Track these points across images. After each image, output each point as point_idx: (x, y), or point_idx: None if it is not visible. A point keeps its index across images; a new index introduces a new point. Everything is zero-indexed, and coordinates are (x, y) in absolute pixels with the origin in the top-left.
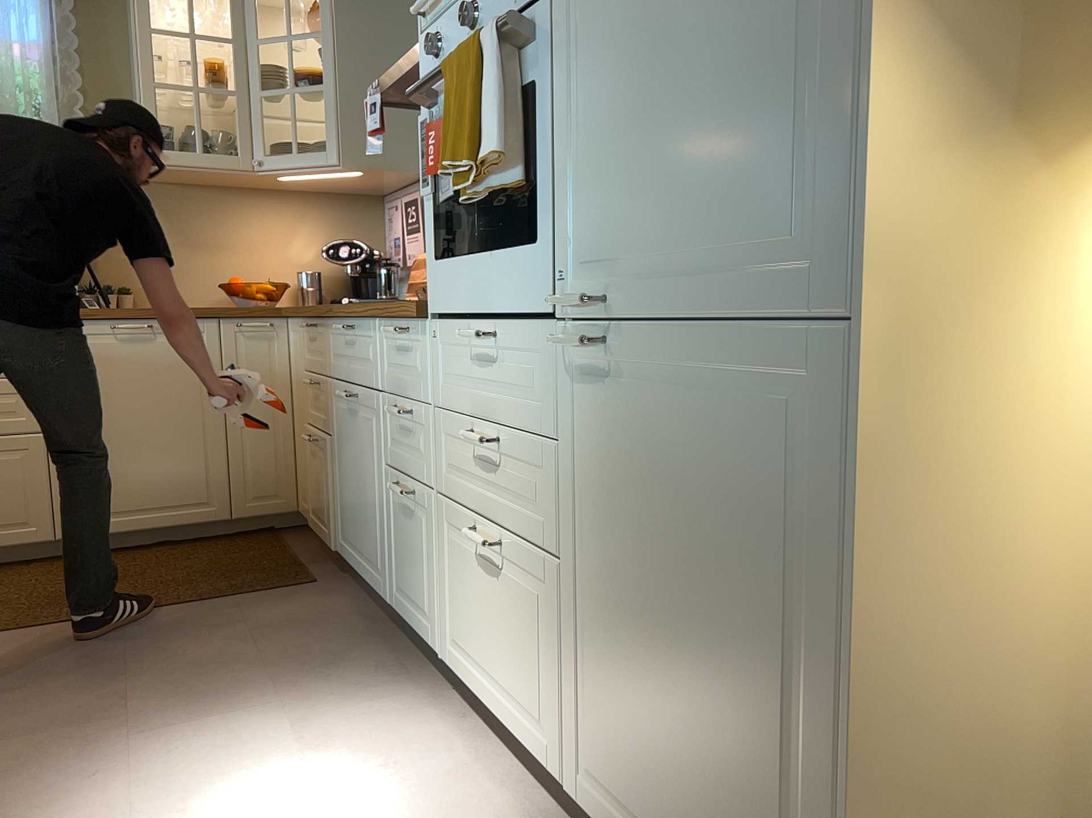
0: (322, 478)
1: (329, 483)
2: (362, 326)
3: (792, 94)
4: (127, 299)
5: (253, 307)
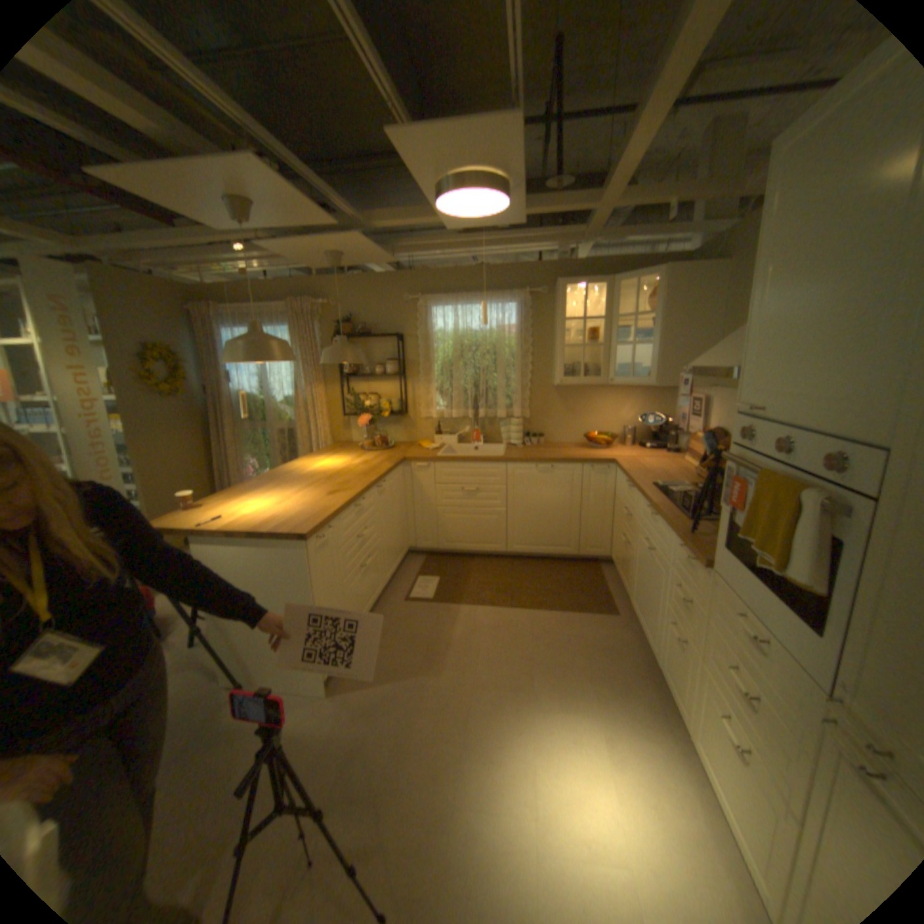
0: (626, 560)
1: (630, 568)
2: (662, 521)
3: None
4: (541, 440)
5: (599, 457)
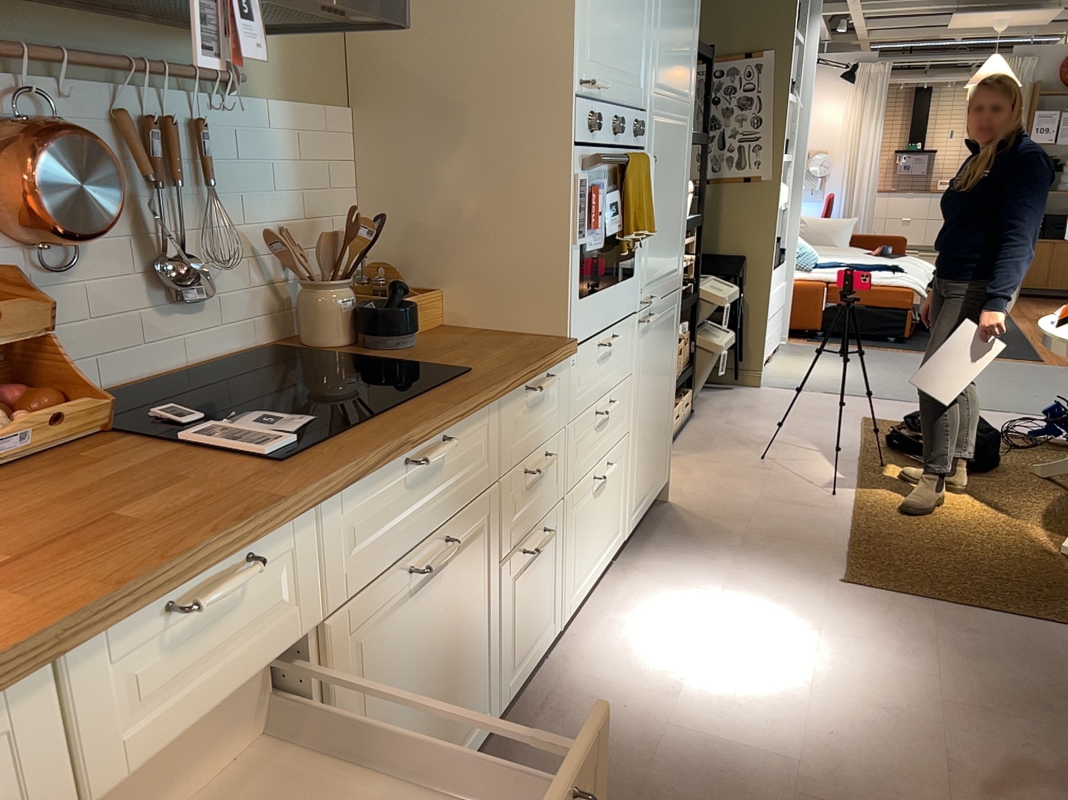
0: None
1: None
2: (464, 424)
3: (679, 227)
4: None
5: None
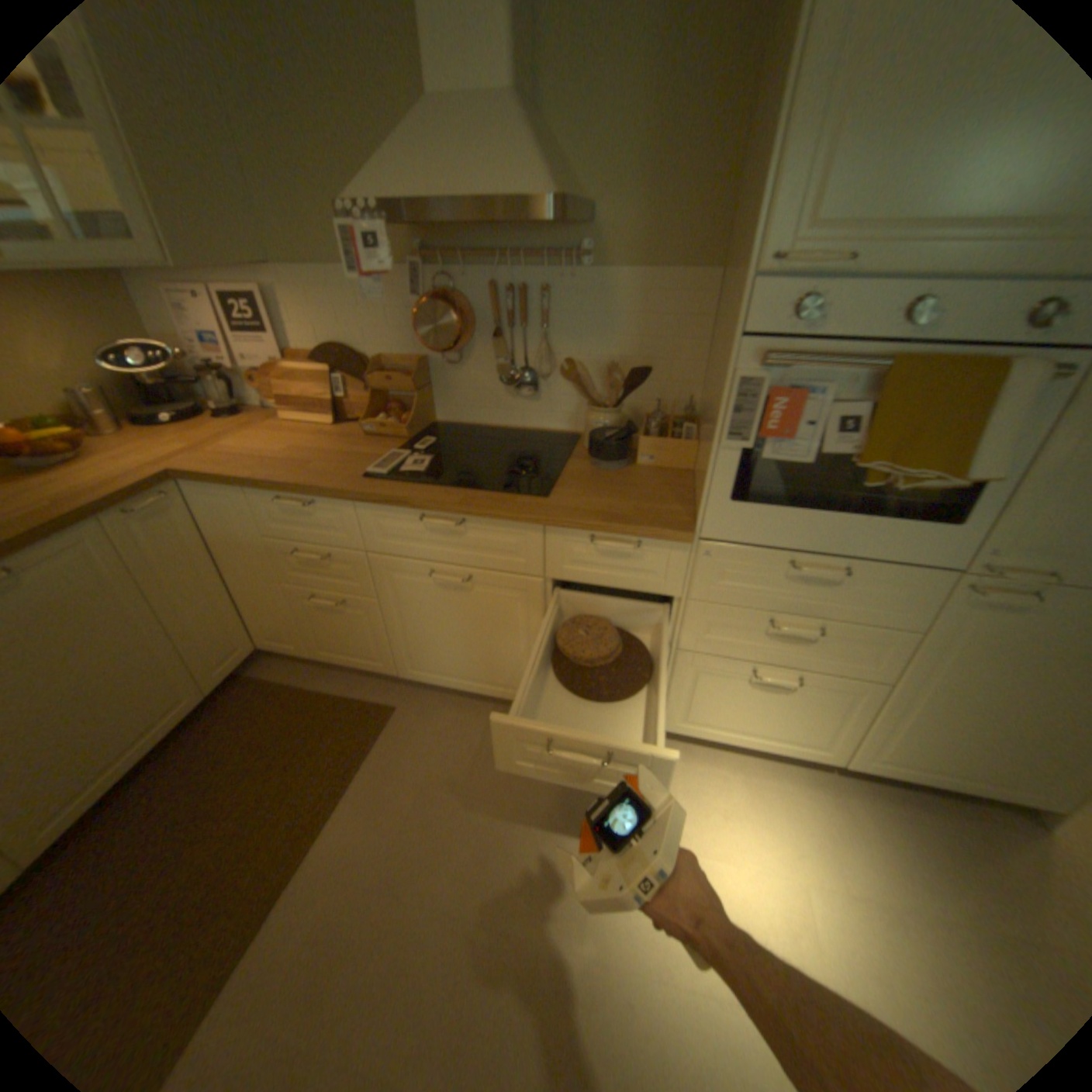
0: (347, 628)
1: (373, 632)
2: (493, 523)
3: None
4: None
5: (123, 480)
